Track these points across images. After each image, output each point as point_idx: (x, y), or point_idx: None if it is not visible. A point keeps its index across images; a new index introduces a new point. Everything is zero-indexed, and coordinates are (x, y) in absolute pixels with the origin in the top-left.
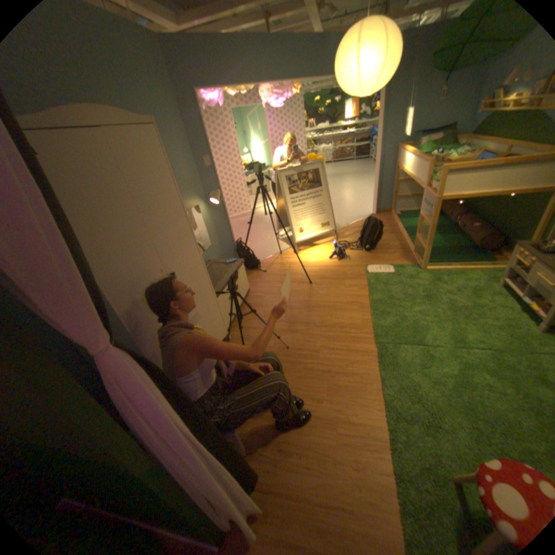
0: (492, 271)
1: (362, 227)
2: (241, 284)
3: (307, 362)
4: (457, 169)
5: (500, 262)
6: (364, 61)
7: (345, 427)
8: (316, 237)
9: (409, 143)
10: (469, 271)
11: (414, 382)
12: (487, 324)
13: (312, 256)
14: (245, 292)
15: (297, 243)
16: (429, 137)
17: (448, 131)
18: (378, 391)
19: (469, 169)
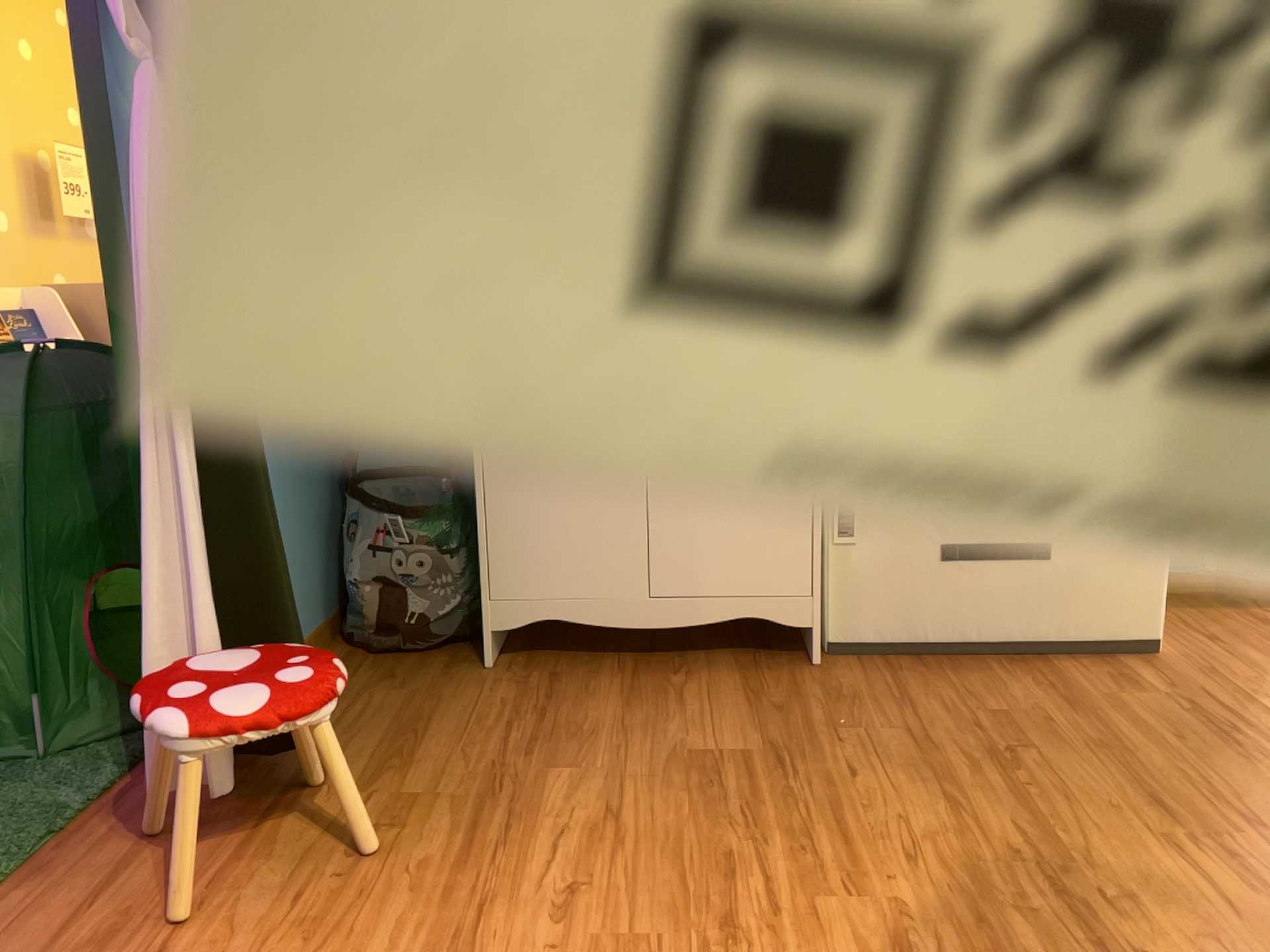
0: None
1: None
2: (1090, 568)
3: (772, 868)
4: None
5: None
6: None
7: None
8: None
9: None
10: None
11: None
12: None
13: None
14: (1102, 629)
15: None
16: None
17: None
18: None
19: None
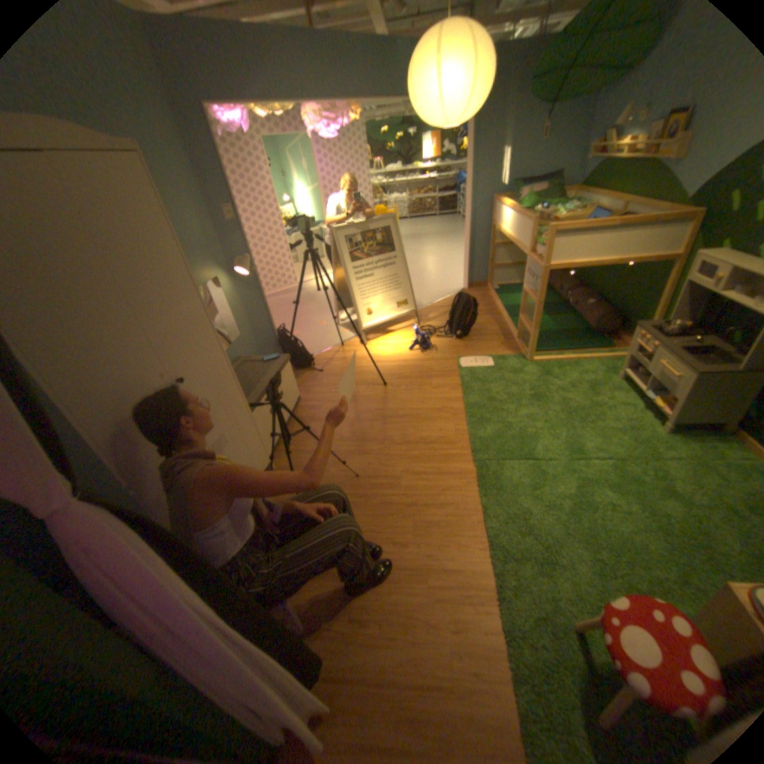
0: (610, 361)
1: (450, 307)
2: (287, 390)
3: (384, 493)
4: (566, 231)
5: (619, 348)
6: (445, 80)
7: (438, 577)
8: (390, 322)
9: (506, 195)
10: (583, 361)
11: (523, 509)
12: (606, 427)
13: (386, 348)
14: (293, 402)
15: (365, 330)
16: (531, 189)
17: (553, 182)
18: (478, 525)
19: (580, 231)
